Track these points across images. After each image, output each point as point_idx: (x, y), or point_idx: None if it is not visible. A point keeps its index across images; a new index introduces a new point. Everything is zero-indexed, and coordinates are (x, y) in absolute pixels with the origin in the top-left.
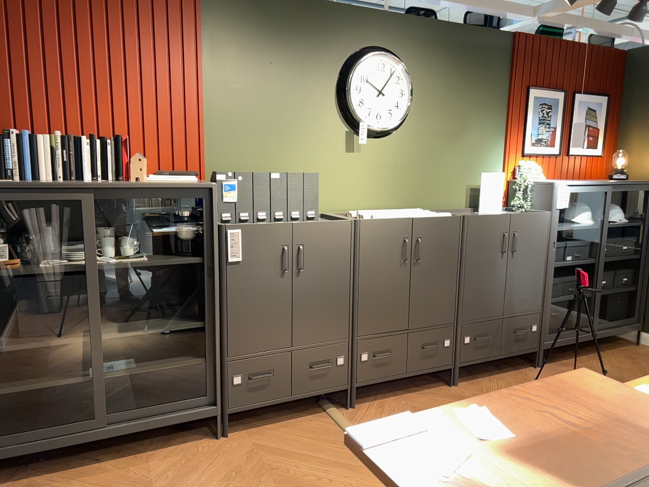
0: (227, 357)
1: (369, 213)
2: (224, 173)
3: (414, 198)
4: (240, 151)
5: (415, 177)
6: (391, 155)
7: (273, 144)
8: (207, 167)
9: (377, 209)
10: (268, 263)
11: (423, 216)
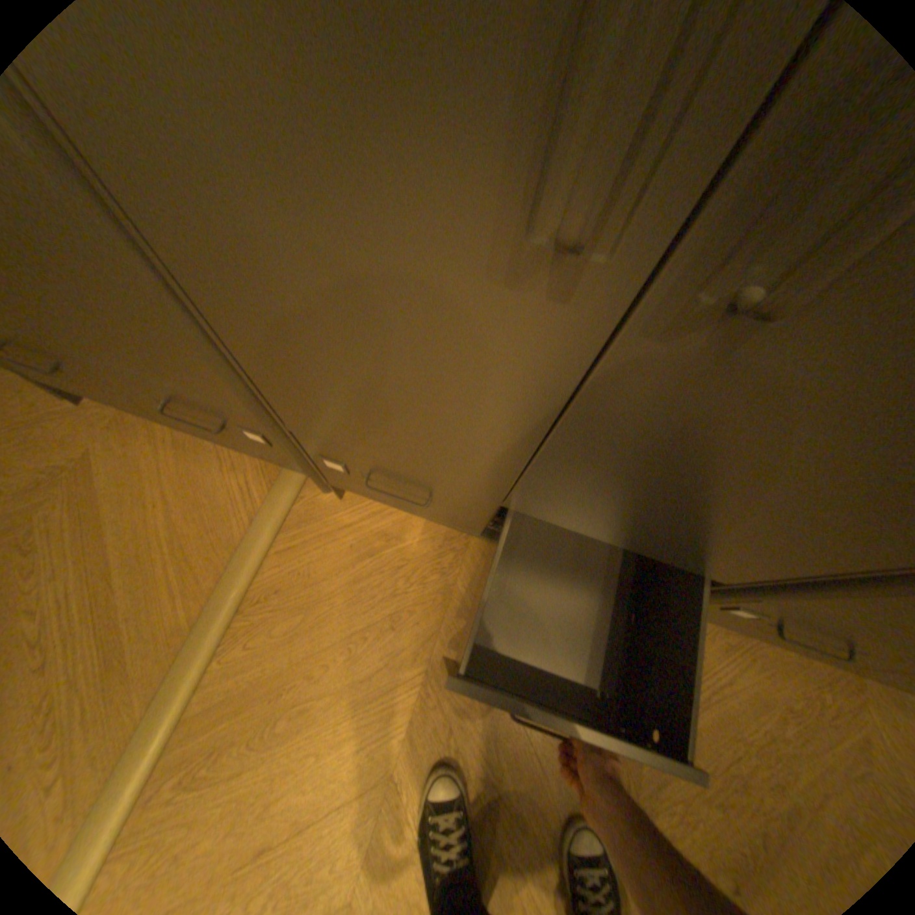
0: None
1: None
2: None
3: None
4: None
5: None
6: None
7: None
8: None
9: None
10: None
11: None
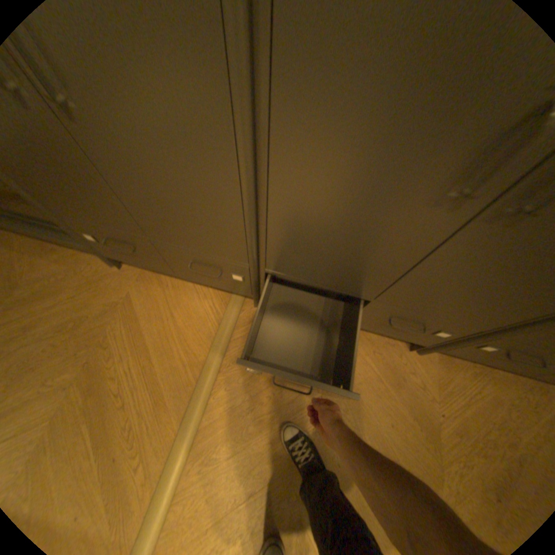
0: (49, 210)
1: None
2: None
3: None
4: None
5: None
6: None
7: None
8: None
9: None
10: None
11: None
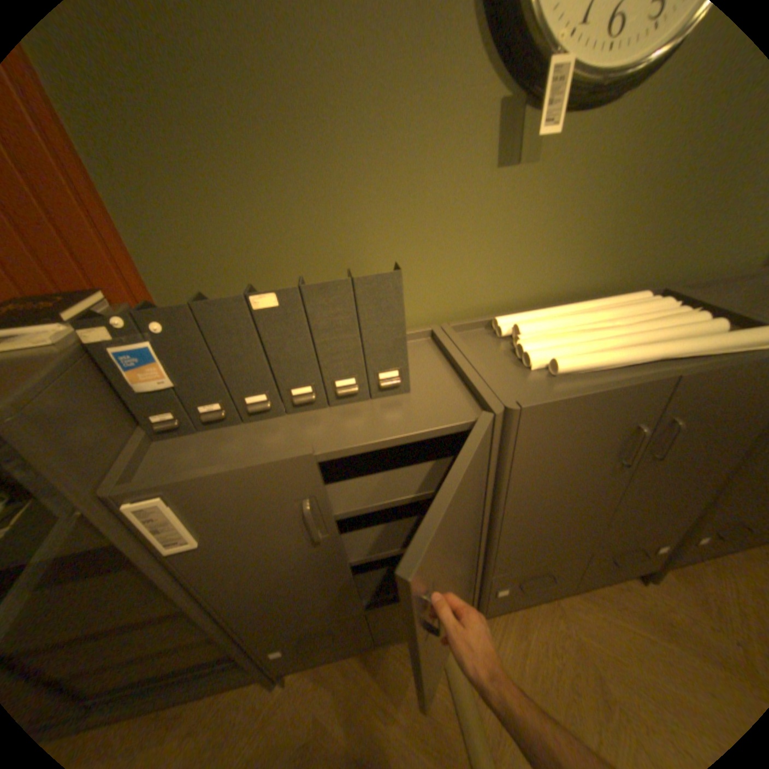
0: (244, 643)
1: (543, 343)
2: (98, 321)
3: (649, 260)
4: (211, 212)
5: (666, 209)
6: (620, 158)
7: (293, 177)
8: (143, 265)
9: (557, 298)
10: (275, 532)
11: (700, 348)
